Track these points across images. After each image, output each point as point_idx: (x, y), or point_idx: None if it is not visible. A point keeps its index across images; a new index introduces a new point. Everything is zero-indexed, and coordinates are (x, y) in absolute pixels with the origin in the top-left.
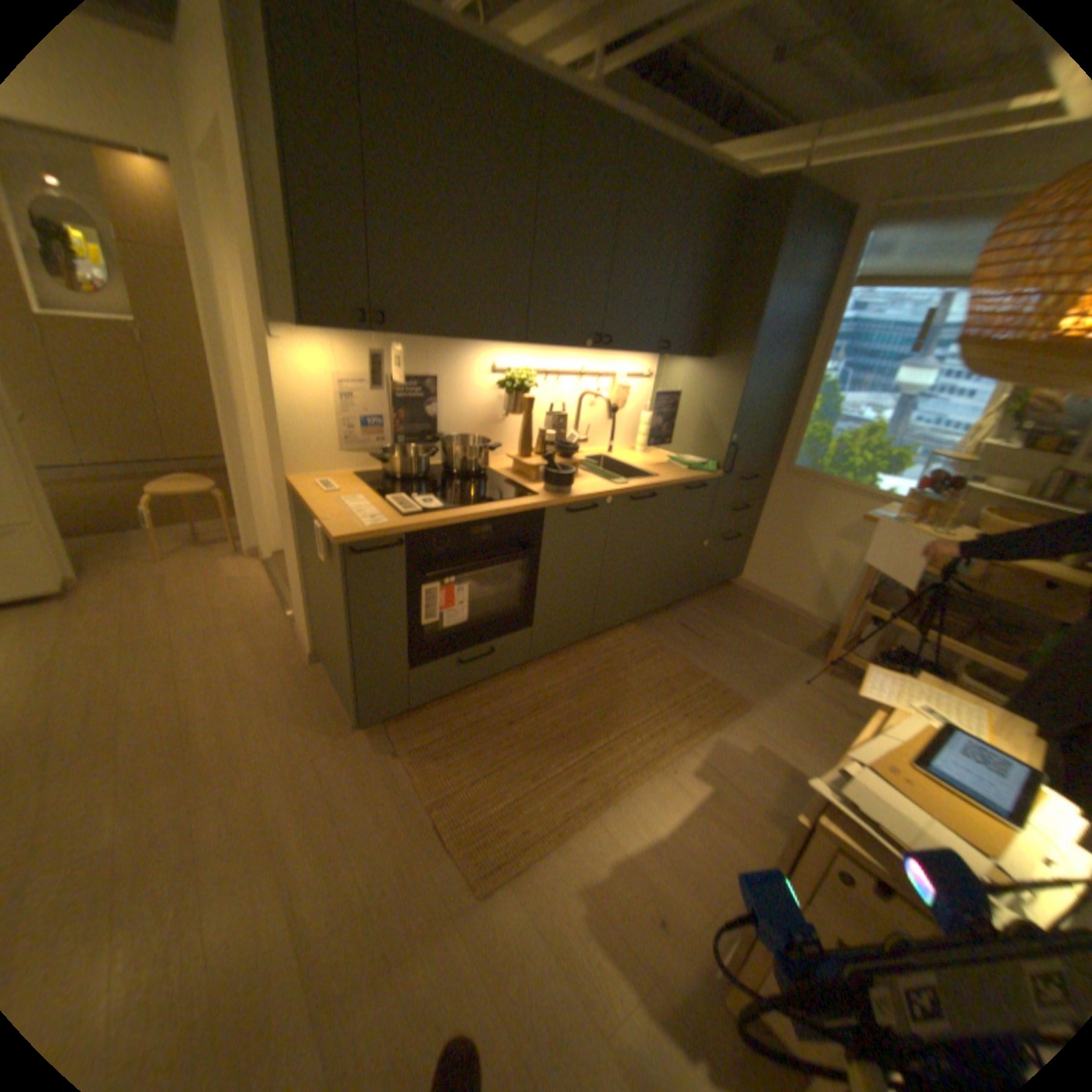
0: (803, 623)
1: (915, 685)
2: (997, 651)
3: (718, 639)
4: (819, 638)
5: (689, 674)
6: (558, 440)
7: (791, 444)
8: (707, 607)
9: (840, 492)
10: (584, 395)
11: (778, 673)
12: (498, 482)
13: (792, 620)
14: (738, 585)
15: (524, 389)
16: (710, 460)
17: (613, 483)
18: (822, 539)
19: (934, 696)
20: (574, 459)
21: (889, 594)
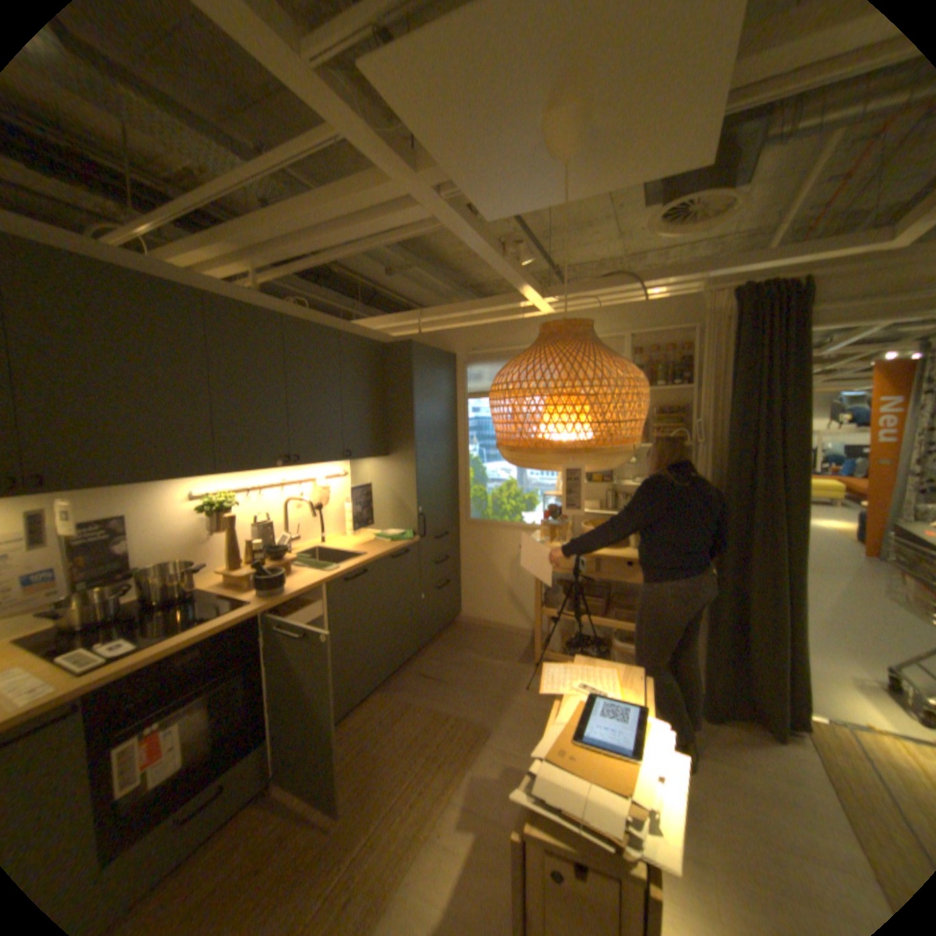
0: (514, 638)
1: (573, 669)
2: (624, 617)
3: (453, 677)
4: (527, 646)
5: (435, 722)
6: (268, 544)
7: (464, 504)
8: (440, 650)
9: (505, 531)
10: (289, 501)
11: (504, 690)
12: (207, 601)
13: (505, 638)
14: (461, 622)
15: (227, 508)
16: (407, 530)
17: (326, 571)
18: (505, 567)
19: (585, 673)
20: (289, 557)
21: (554, 596)
